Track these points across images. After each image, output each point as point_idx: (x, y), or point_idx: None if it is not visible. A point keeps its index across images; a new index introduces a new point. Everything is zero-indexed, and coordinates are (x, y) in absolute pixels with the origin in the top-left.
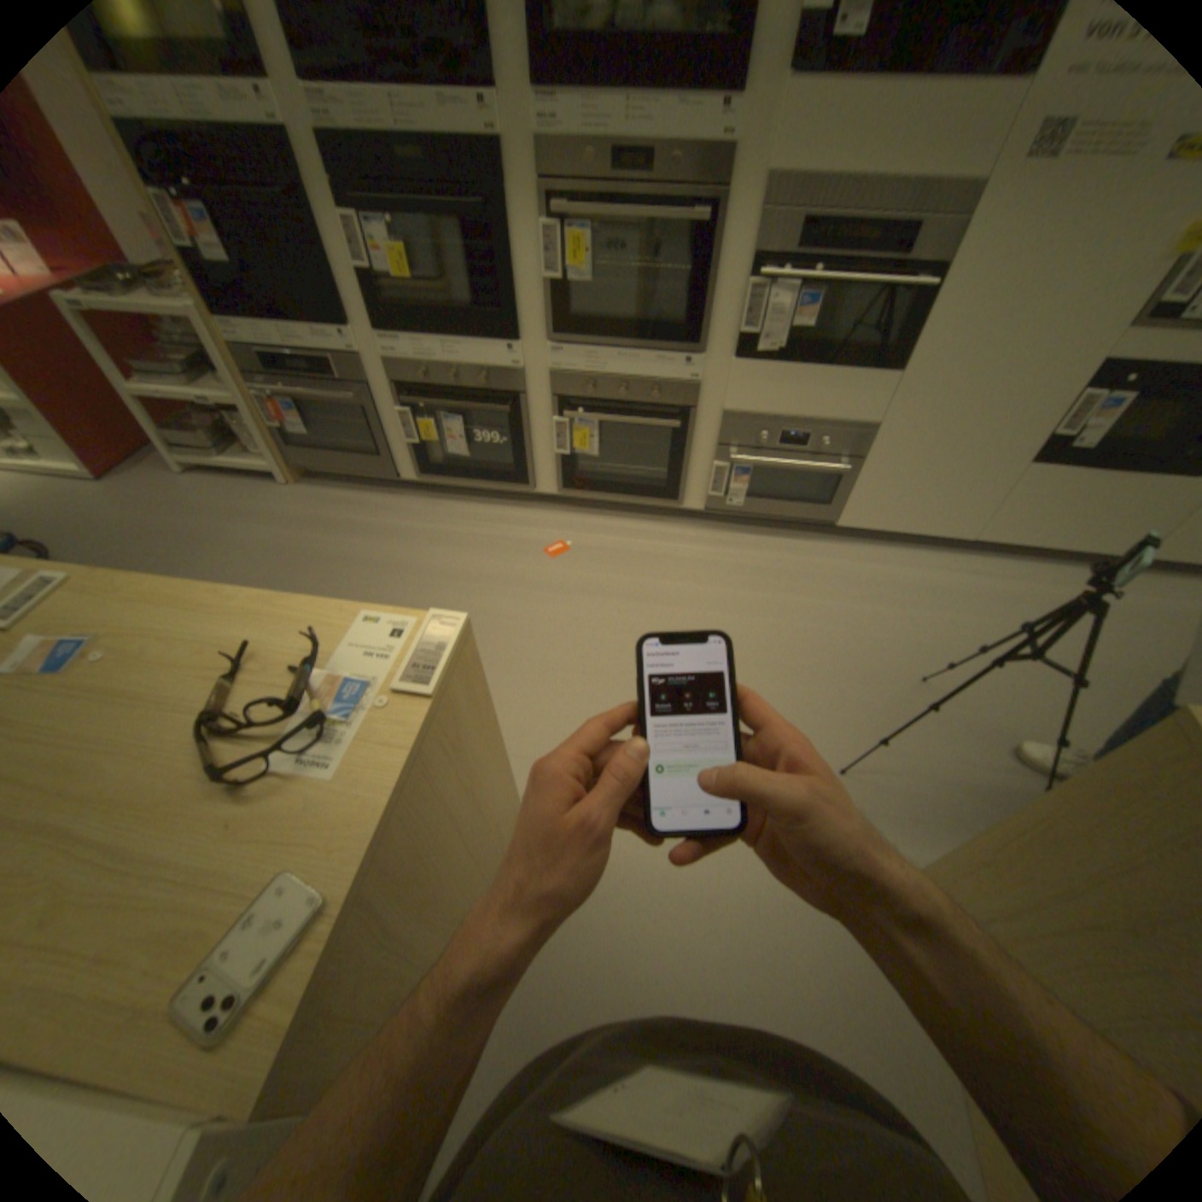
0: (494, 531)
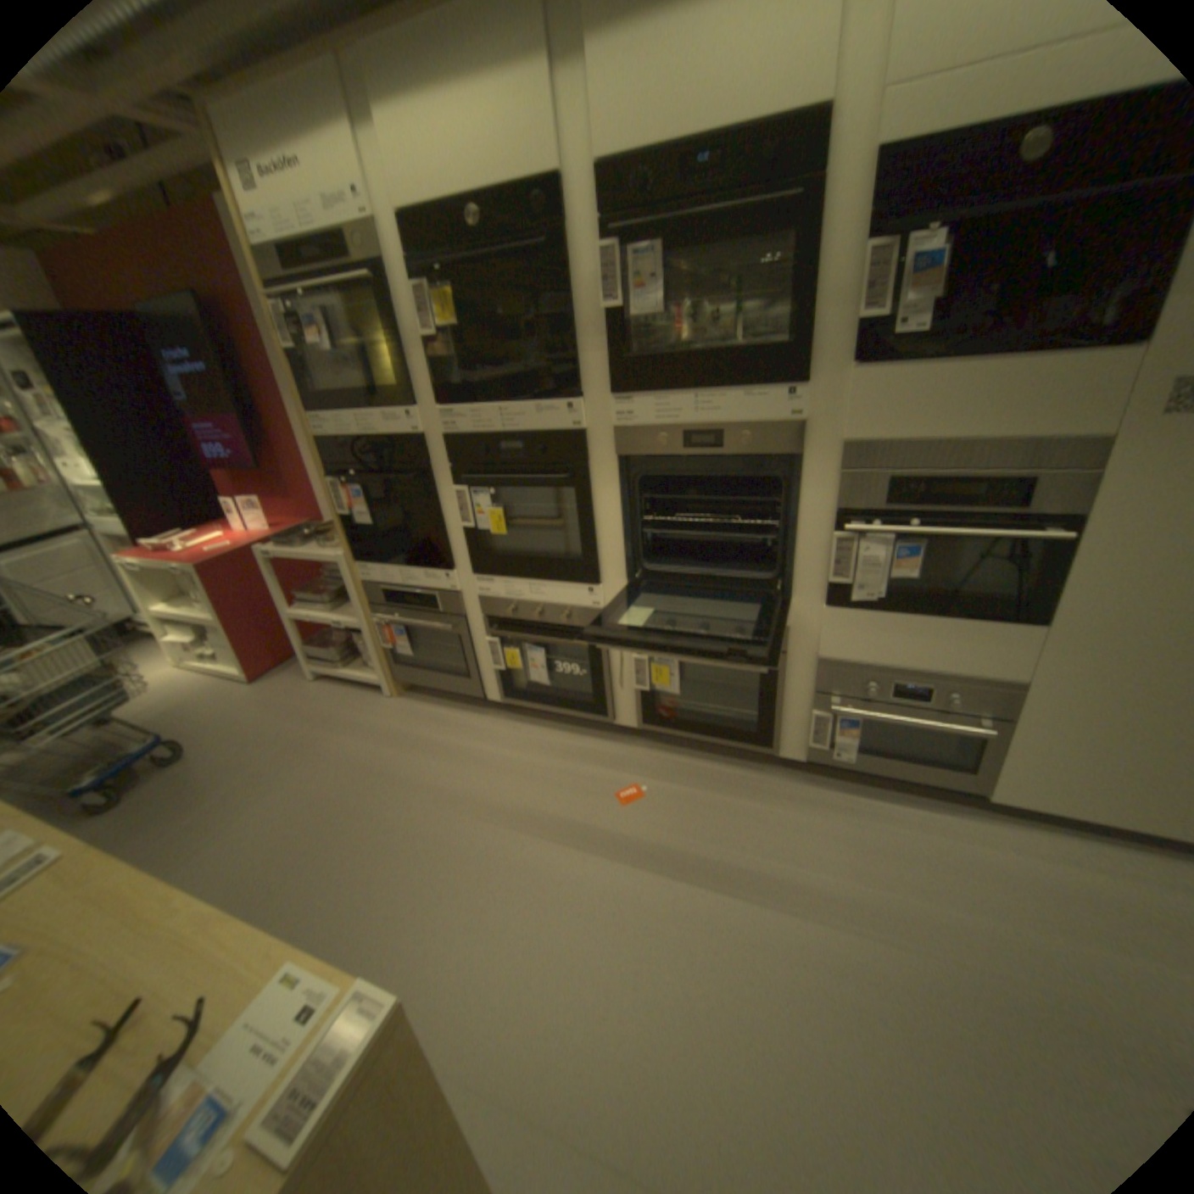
0: (567, 764)
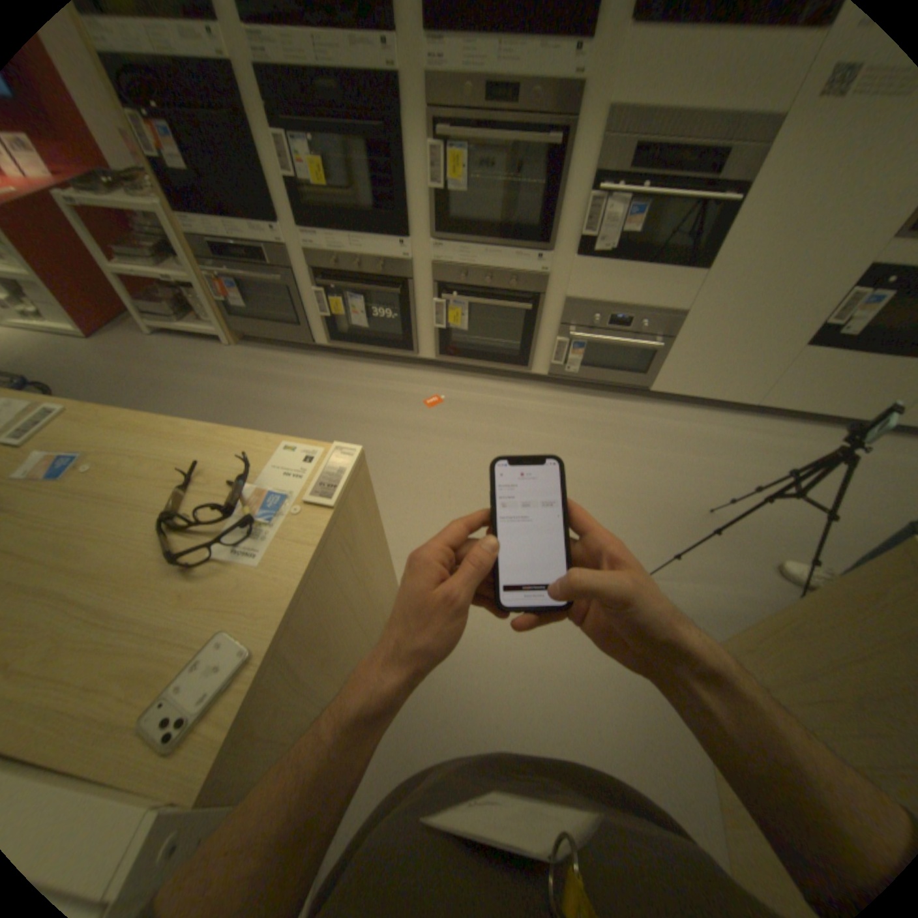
0: (386, 386)
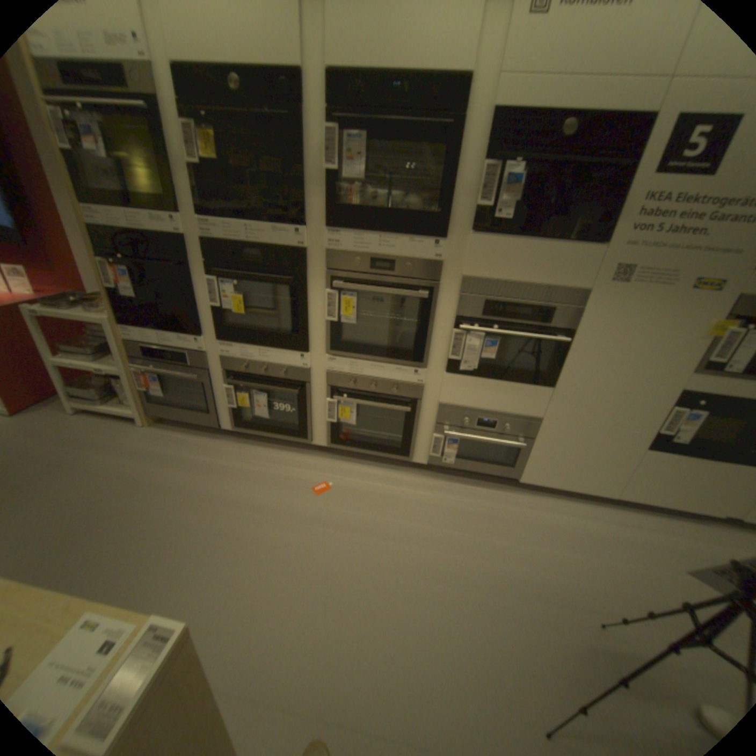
0: (280, 470)
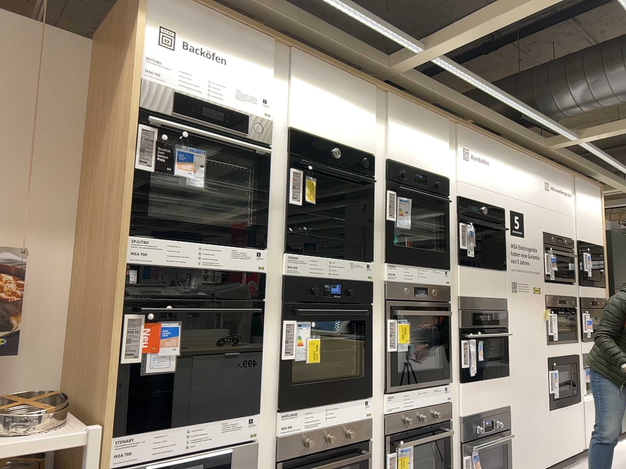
0: None
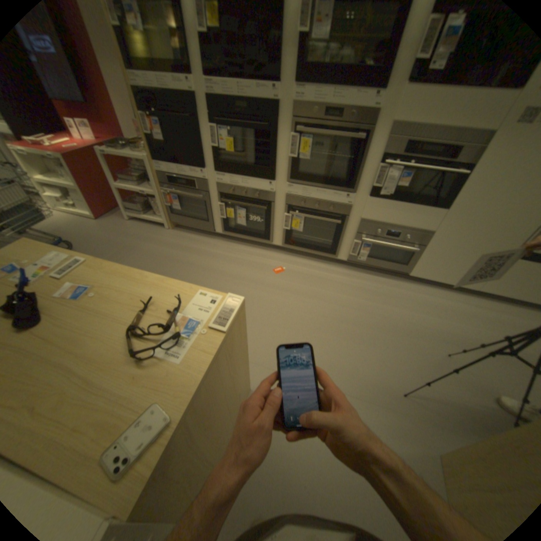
0: (252, 259)
